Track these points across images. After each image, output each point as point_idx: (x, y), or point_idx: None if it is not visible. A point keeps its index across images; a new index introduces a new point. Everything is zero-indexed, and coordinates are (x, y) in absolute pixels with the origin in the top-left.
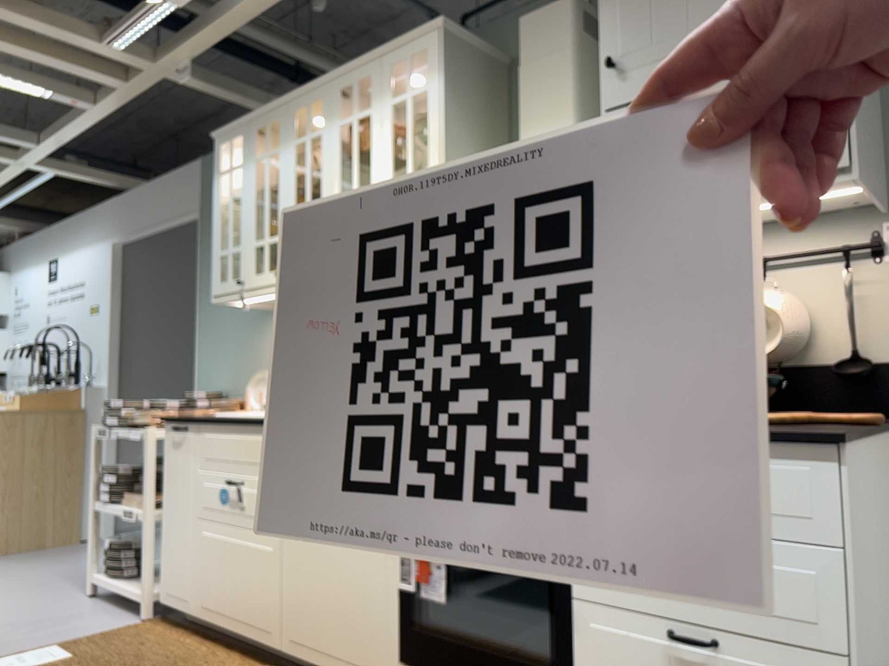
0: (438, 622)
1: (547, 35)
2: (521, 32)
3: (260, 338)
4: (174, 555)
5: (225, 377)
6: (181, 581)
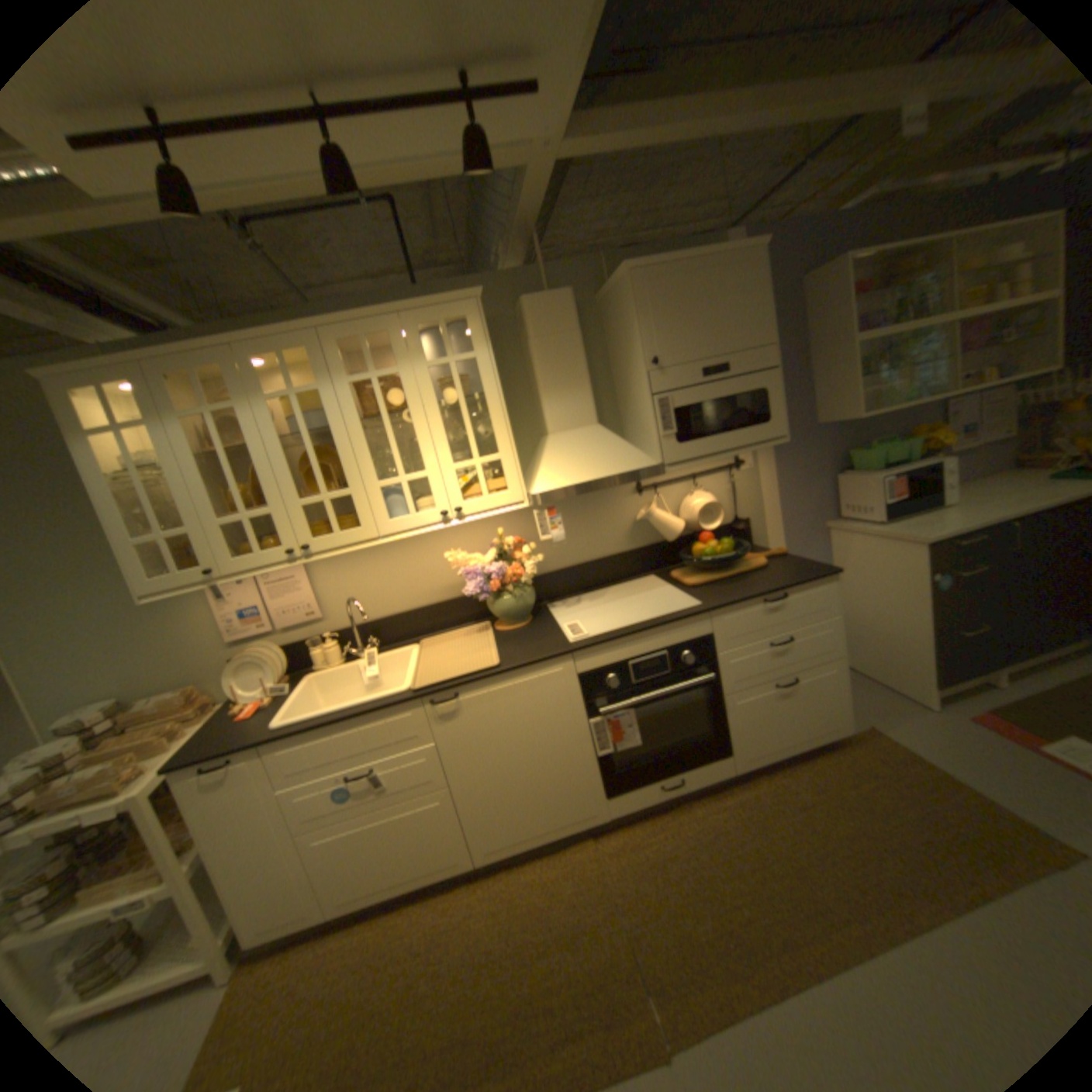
0: (613, 759)
1: (555, 316)
2: (529, 309)
3: (168, 621)
4: (260, 892)
5: (101, 683)
6: (288, 906)
